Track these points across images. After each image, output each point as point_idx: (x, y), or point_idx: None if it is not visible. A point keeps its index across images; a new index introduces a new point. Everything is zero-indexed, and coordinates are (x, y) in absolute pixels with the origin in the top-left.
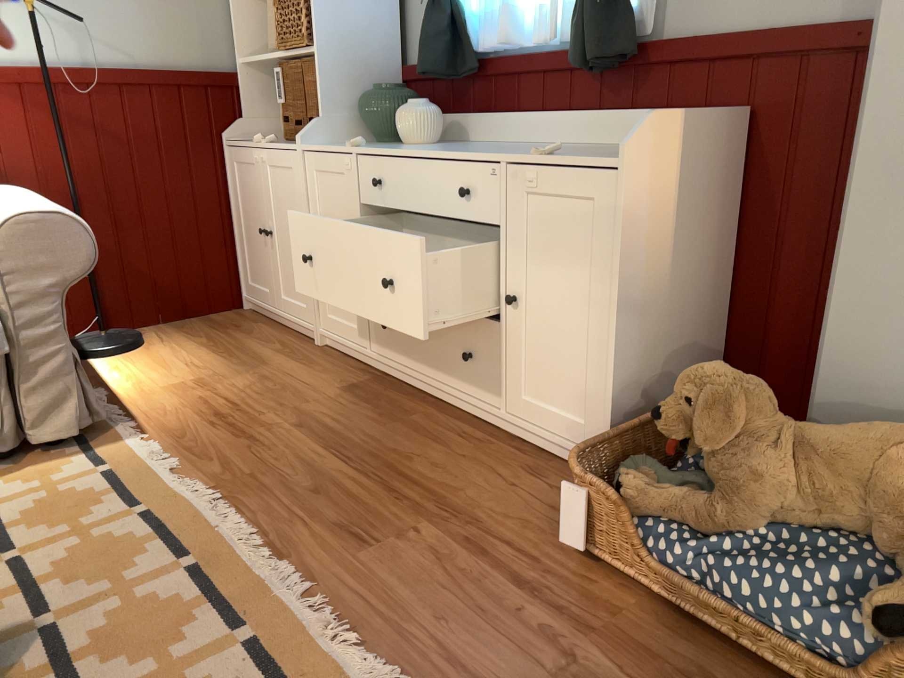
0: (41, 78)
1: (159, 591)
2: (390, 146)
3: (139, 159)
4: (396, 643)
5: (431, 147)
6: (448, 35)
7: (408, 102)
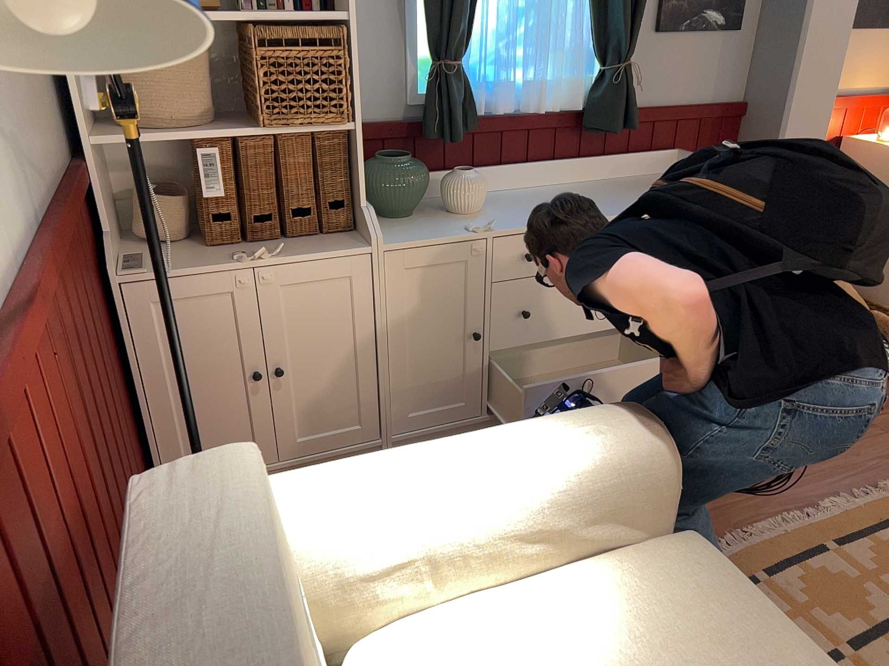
0: (44, 272)
1: (866, 560)
2: (465, 218)
3: (91, 359)
4: (880, 472)
5: (499, 209)
6: (464, 99)
7: (424, 168)
